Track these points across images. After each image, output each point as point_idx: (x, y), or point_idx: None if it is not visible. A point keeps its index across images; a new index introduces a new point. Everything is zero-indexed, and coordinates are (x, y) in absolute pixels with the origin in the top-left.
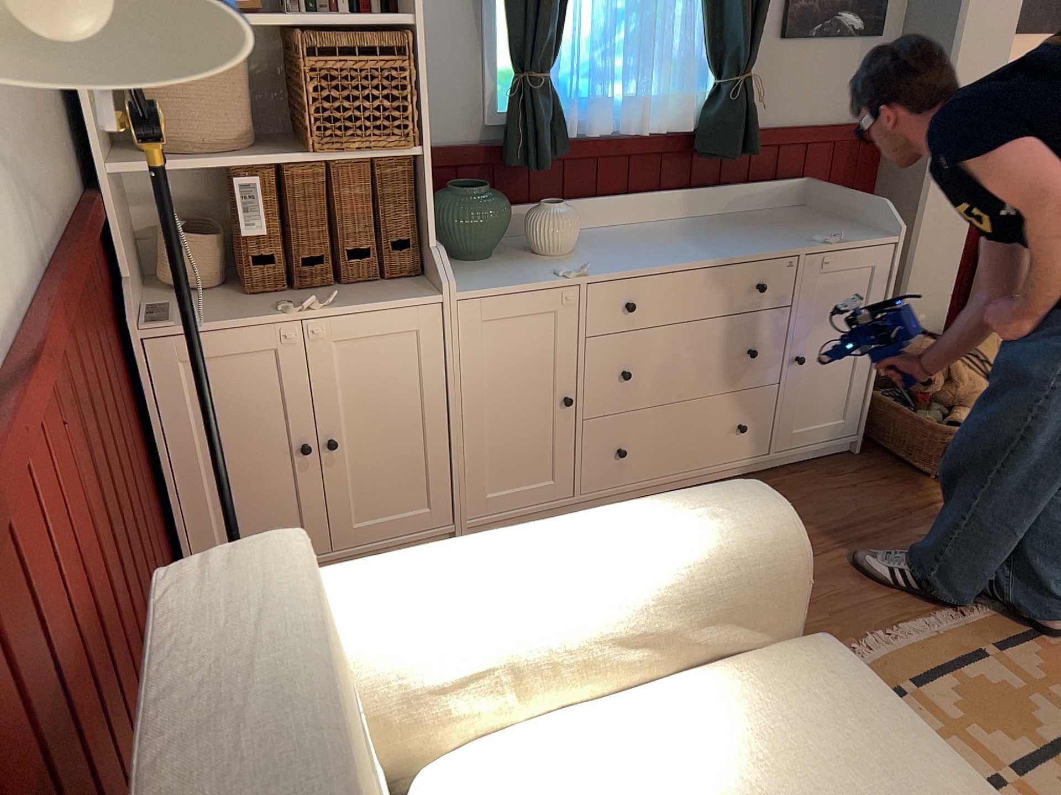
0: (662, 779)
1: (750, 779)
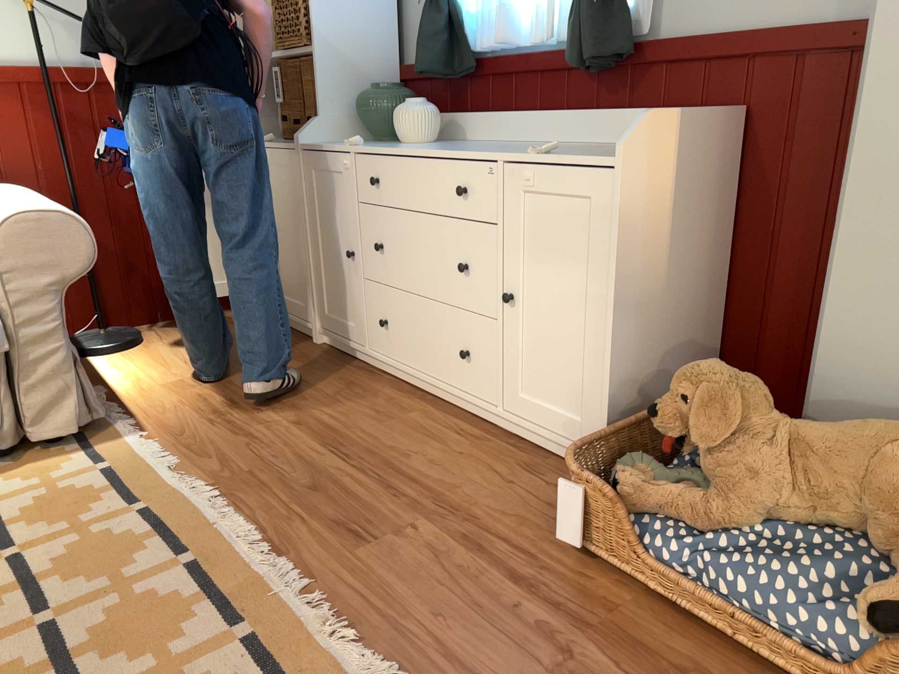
0: None
1: None
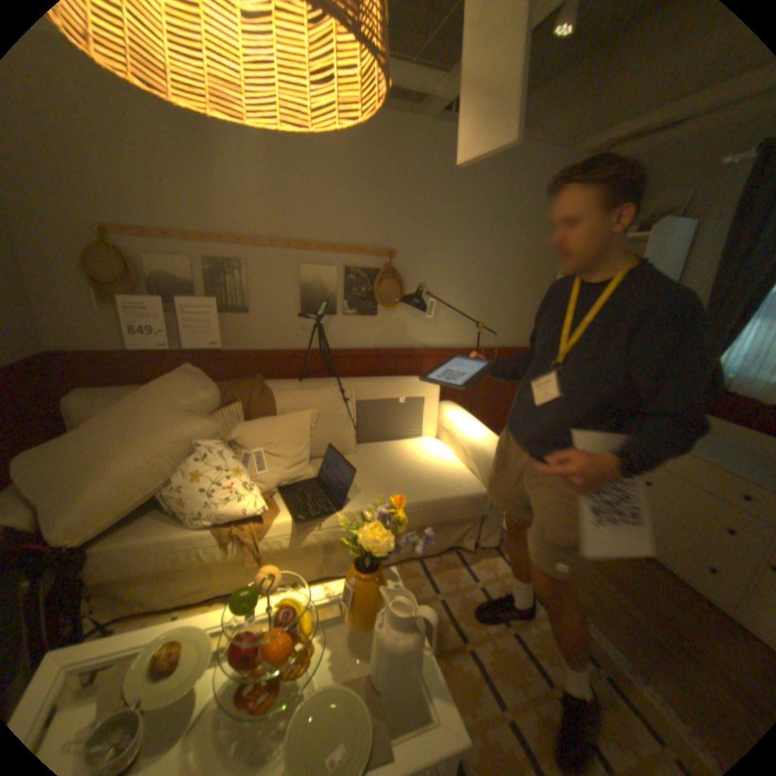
0: (437, 459)
1: (437, 468)
